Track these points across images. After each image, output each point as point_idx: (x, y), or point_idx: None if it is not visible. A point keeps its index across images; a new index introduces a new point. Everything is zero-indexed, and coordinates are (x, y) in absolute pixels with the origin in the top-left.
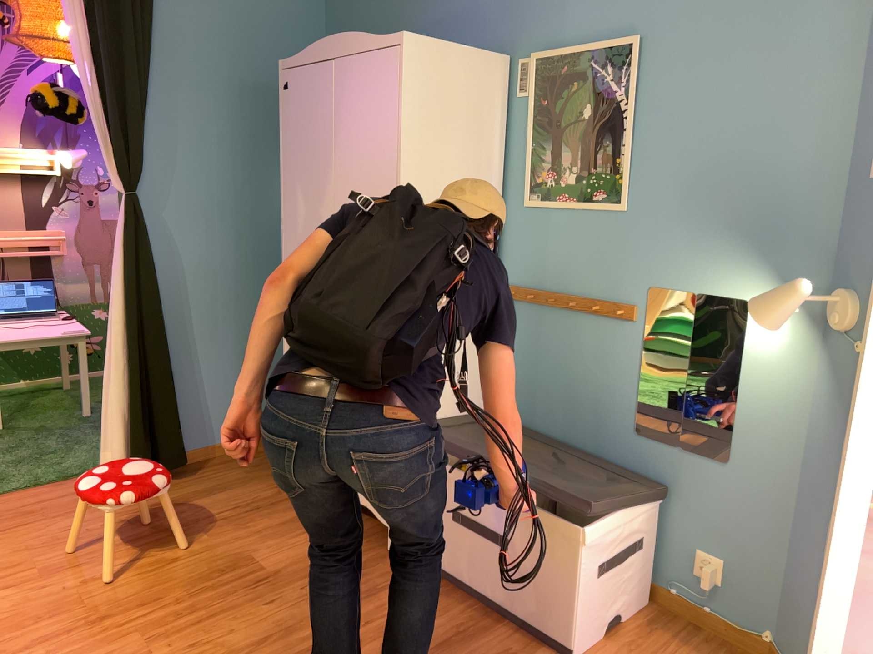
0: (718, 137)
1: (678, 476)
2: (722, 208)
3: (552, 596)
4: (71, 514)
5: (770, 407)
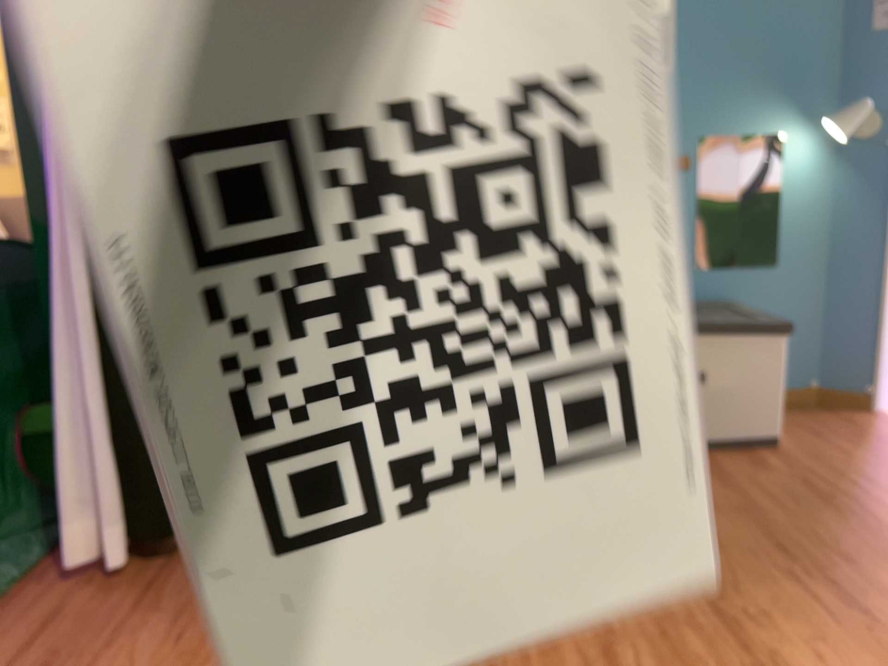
0: (752, 3)
1: (738, 292)
2: (759, 61)
3: (753, 403)
4: (123, 629)
5: (807, 211)
